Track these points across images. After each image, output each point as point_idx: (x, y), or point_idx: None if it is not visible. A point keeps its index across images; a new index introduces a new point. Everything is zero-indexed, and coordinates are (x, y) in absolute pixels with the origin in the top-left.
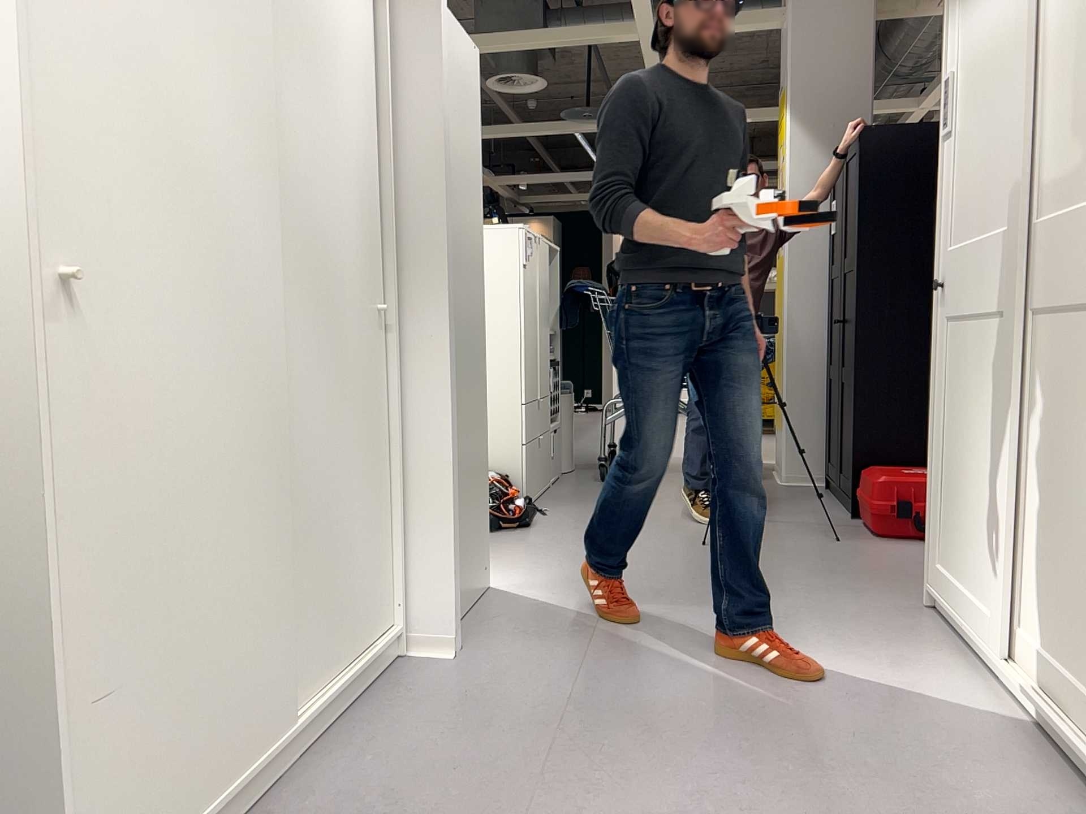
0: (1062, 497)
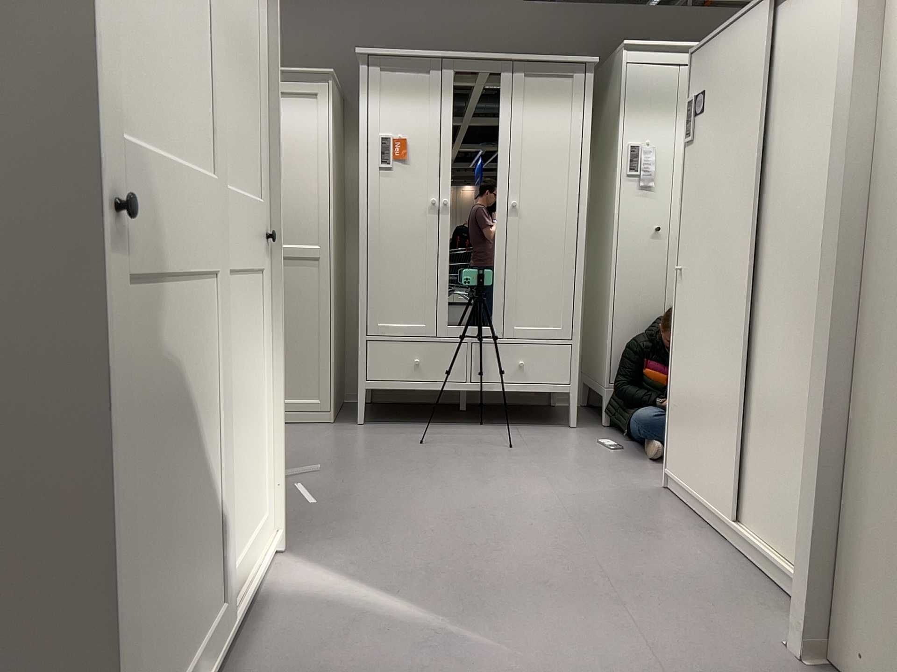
0: (239, 422)
